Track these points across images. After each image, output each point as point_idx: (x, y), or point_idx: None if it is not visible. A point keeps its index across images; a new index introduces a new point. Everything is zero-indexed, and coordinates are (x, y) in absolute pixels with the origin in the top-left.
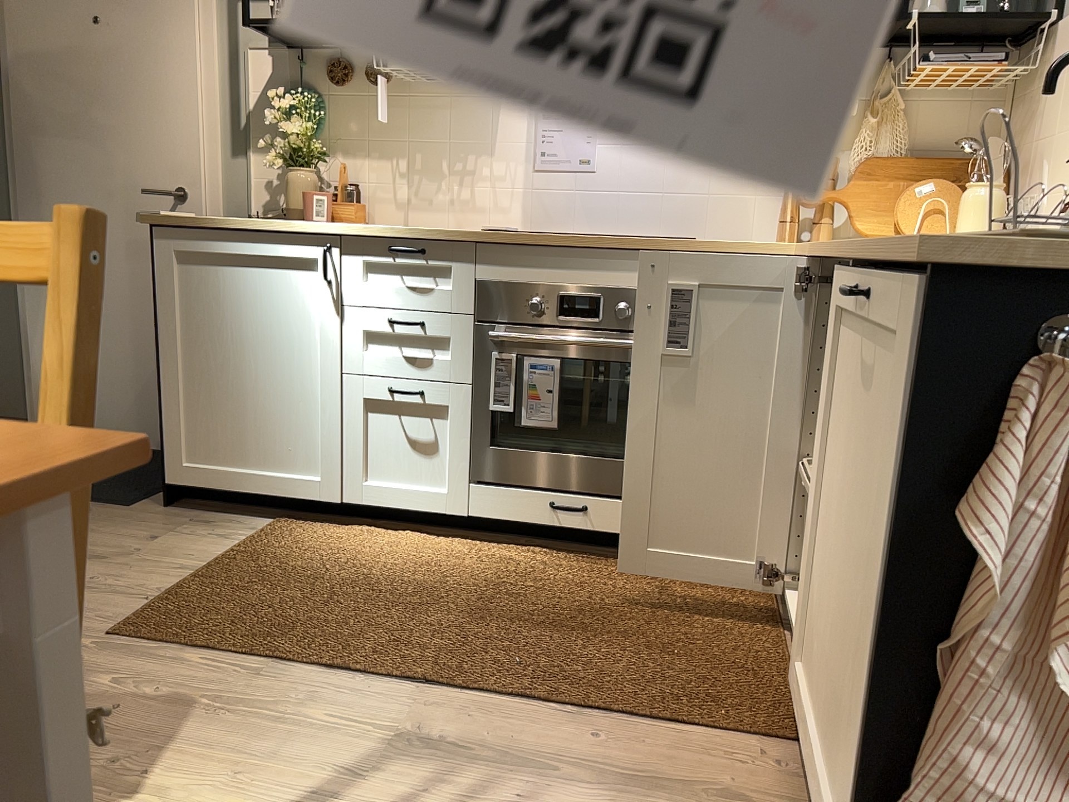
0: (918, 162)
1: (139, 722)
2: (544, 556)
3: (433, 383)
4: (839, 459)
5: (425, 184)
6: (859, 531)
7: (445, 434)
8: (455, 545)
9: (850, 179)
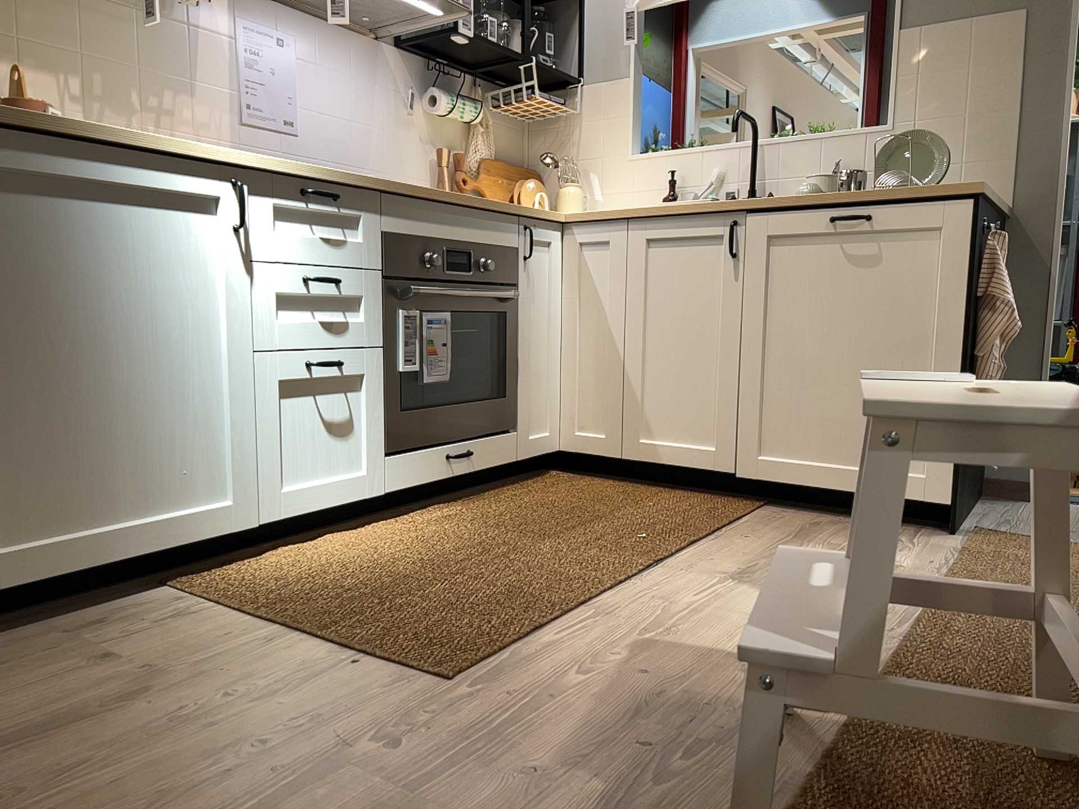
0: (496, 163)
1: (673, 667)
2: (445, 509)
3: (349, 349)
4: (807, 313)
5: (113, 116)
6: (879, 332)
7: (359, 406)
8: (378, 529)
9: (472, 171)
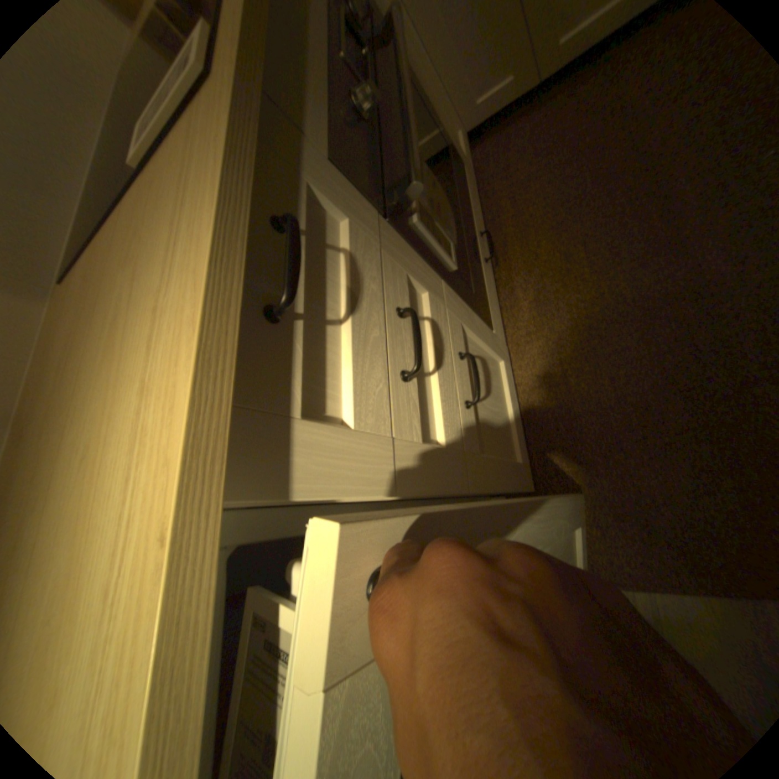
0: None
1: None
2: (507, 291)
3: (452, 337)
4: None
5: None
6: None
7: (477, 346)
8: (522, 367)
9: None
